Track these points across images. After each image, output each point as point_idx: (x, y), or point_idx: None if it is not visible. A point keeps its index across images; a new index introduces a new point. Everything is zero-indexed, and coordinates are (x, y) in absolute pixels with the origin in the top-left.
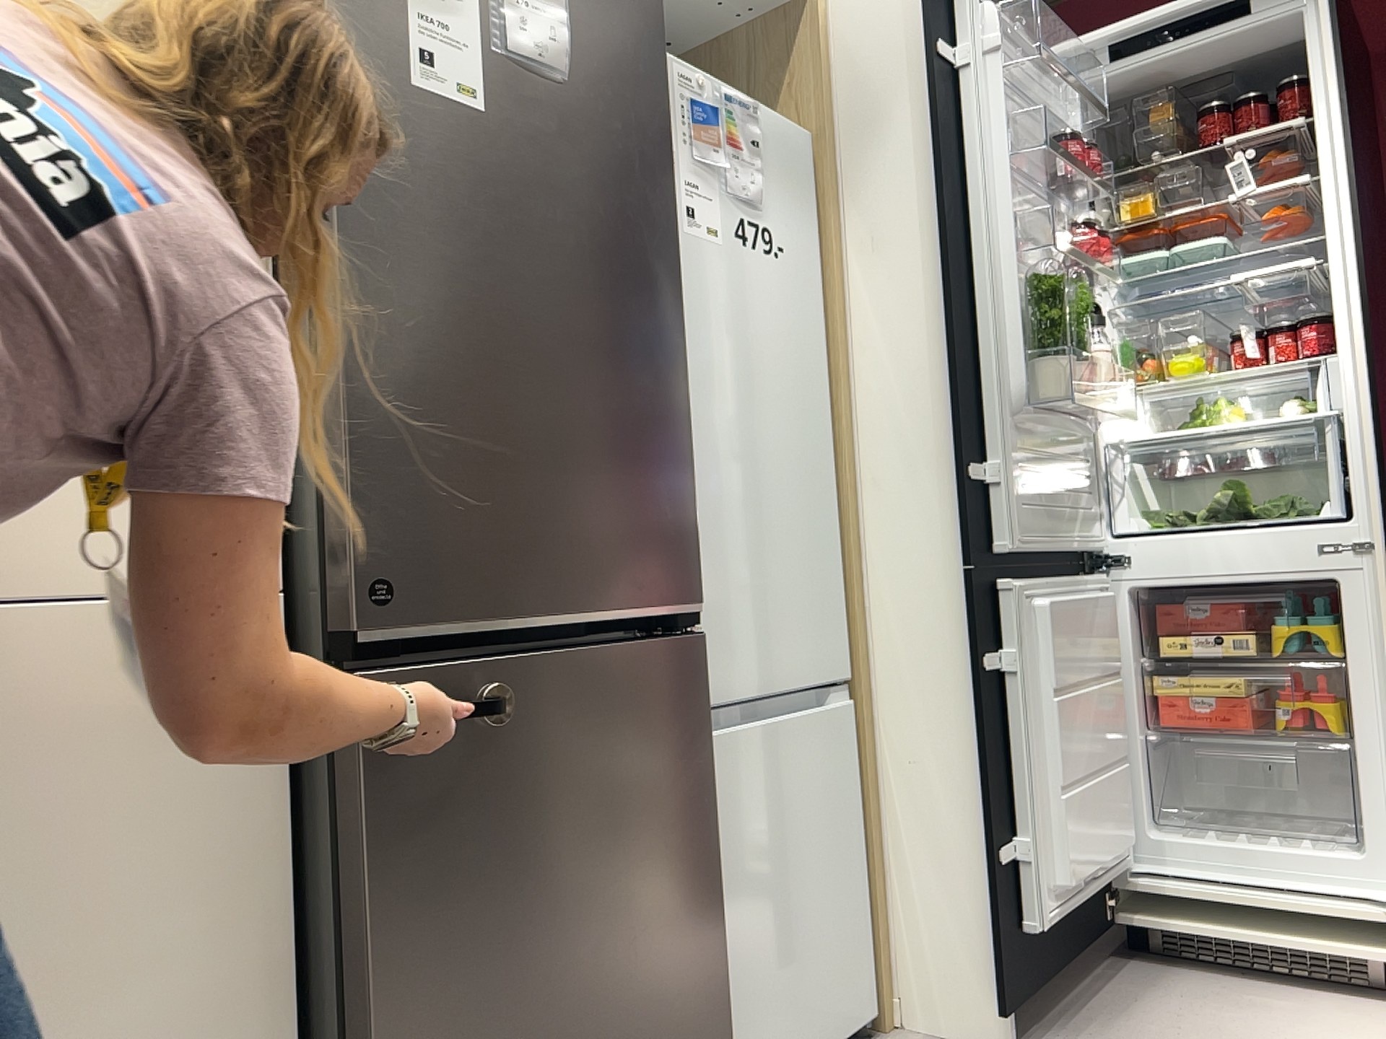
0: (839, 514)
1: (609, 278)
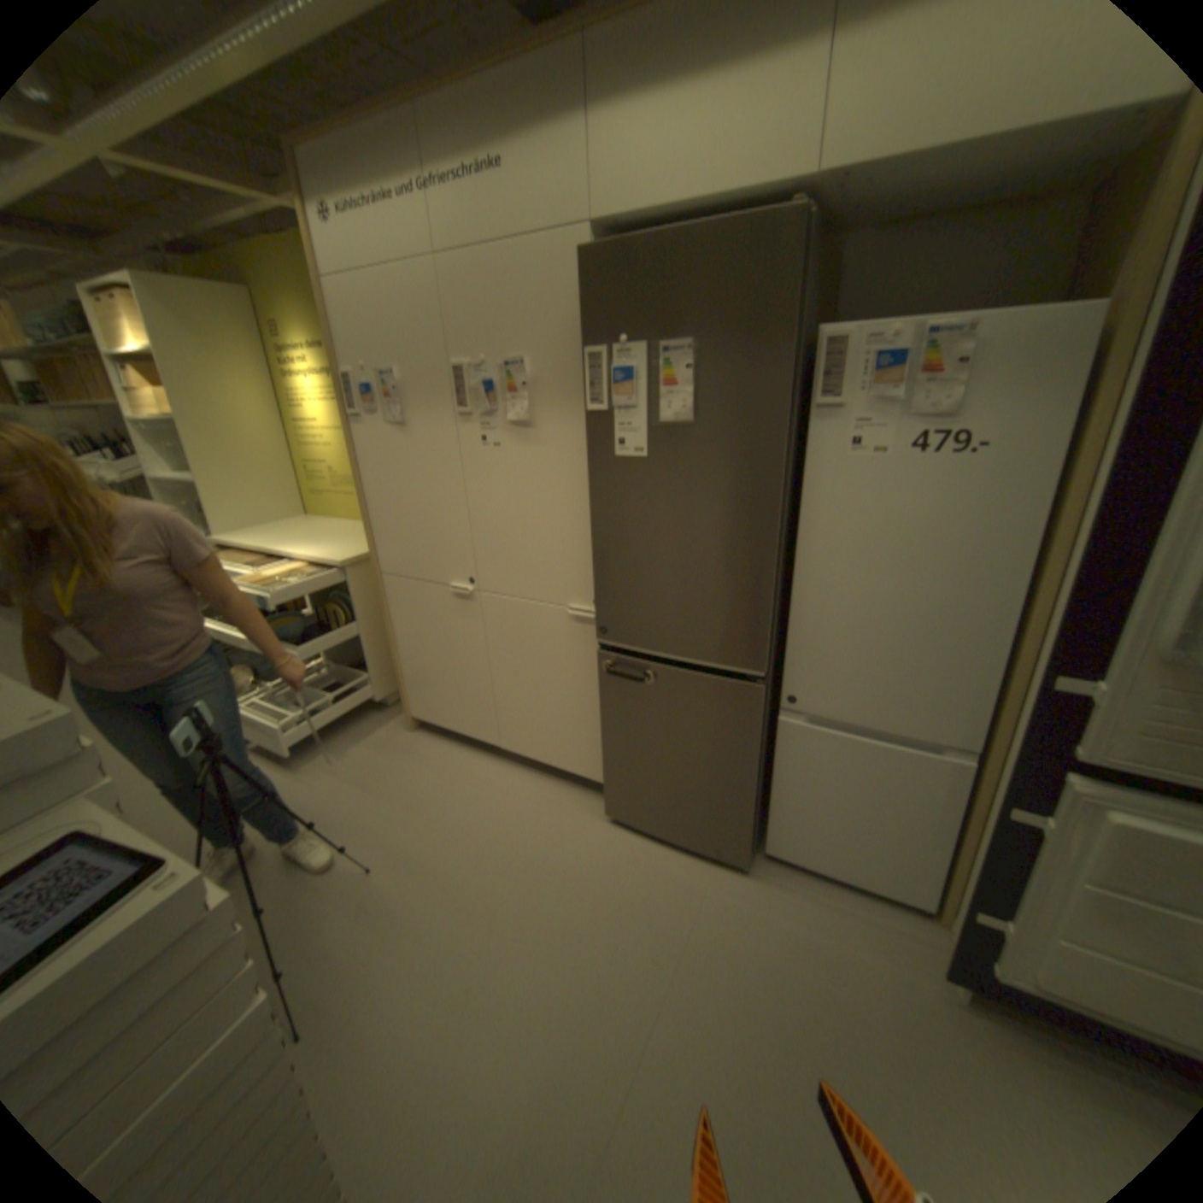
0: (1021, 647)
1: (716, 519)
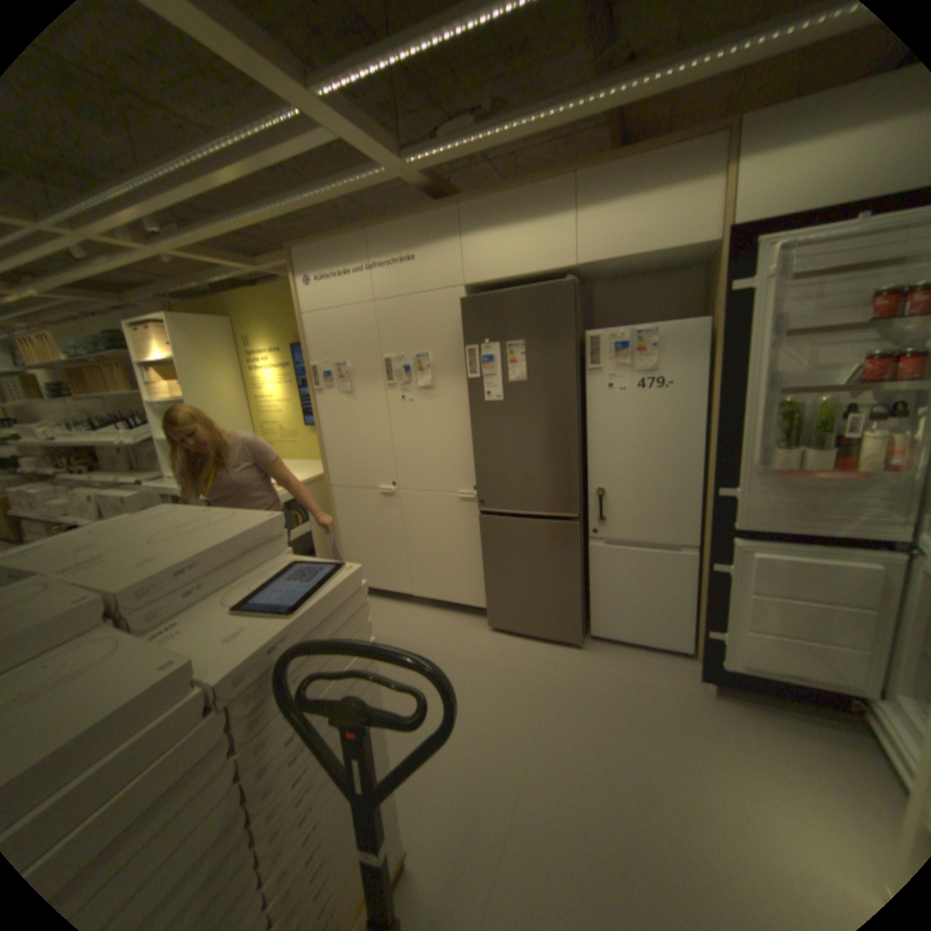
0: (708, 484)
1: (543, 431)
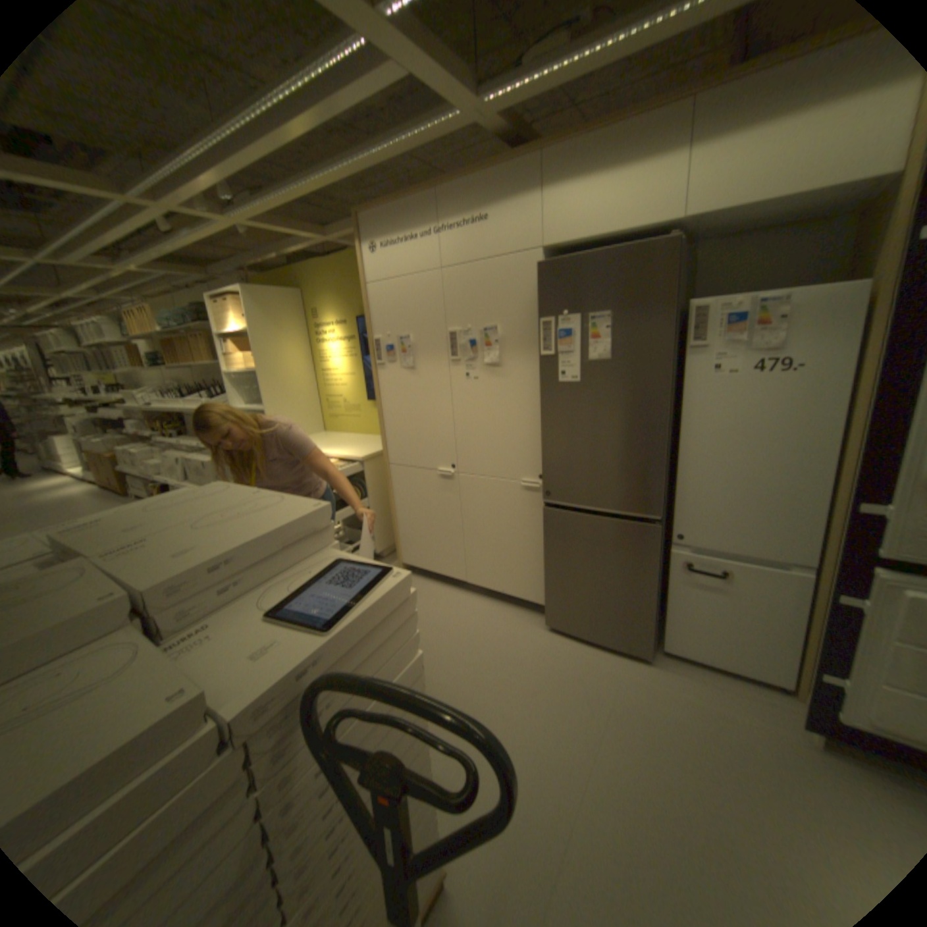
0: (838, 494)
1: (626, 418)
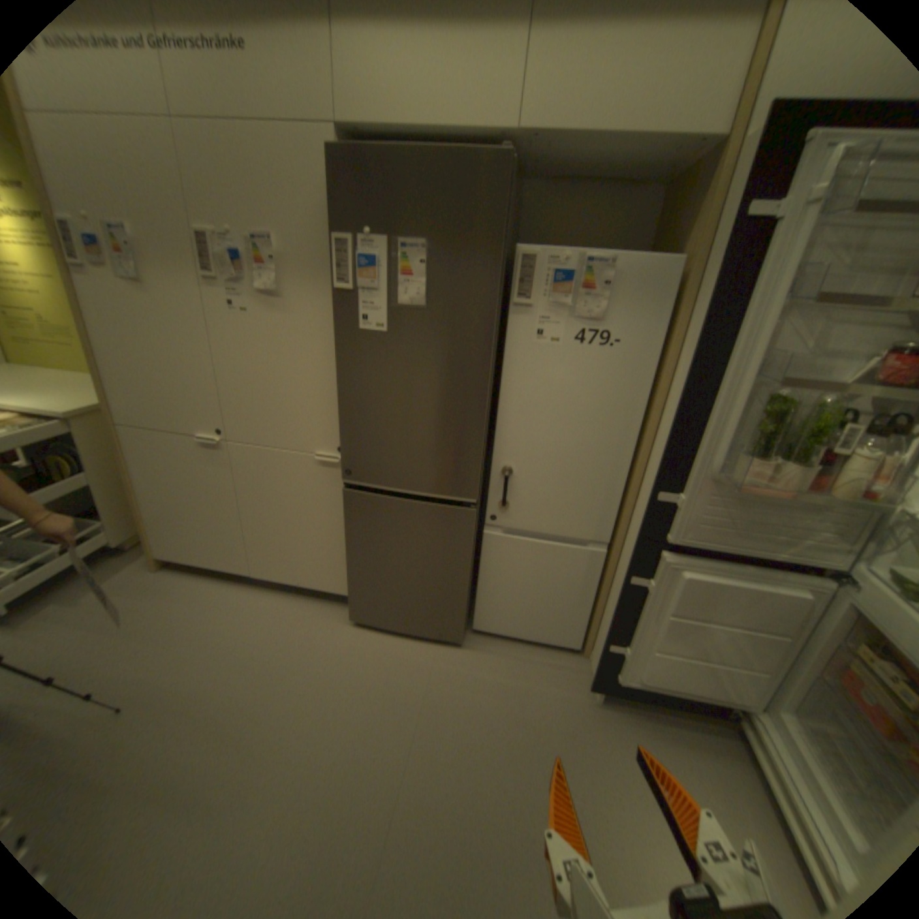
0: (632, 473)
1: (442, 384)
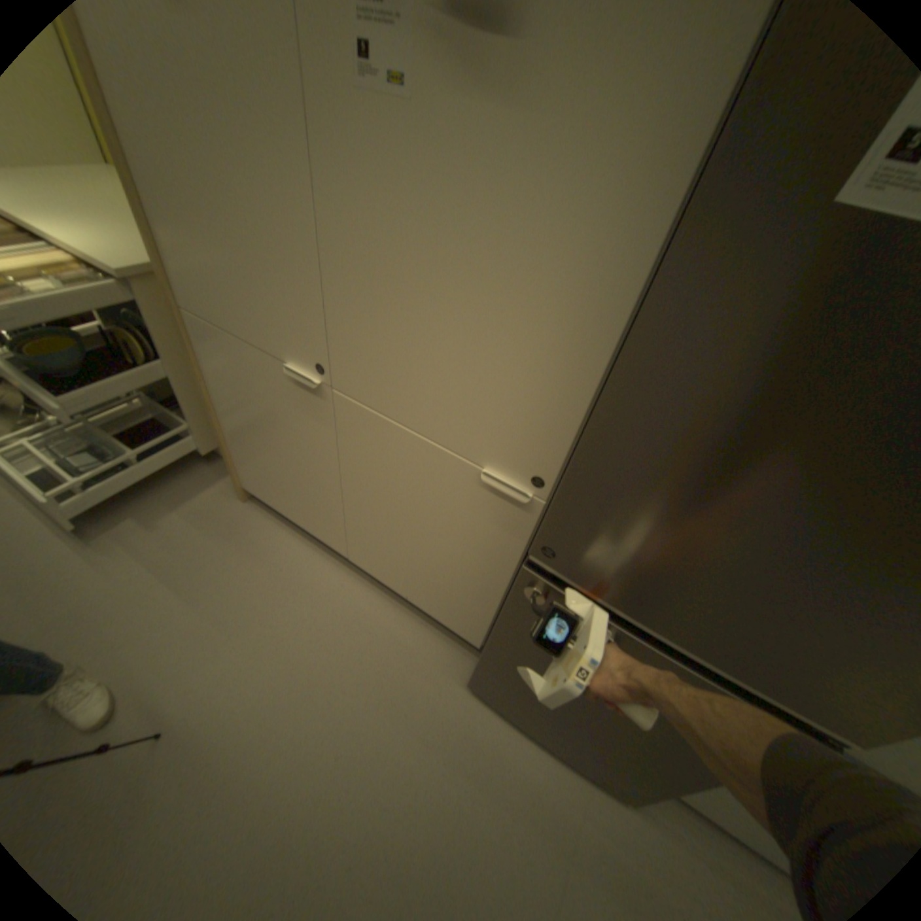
0: None
1: None
